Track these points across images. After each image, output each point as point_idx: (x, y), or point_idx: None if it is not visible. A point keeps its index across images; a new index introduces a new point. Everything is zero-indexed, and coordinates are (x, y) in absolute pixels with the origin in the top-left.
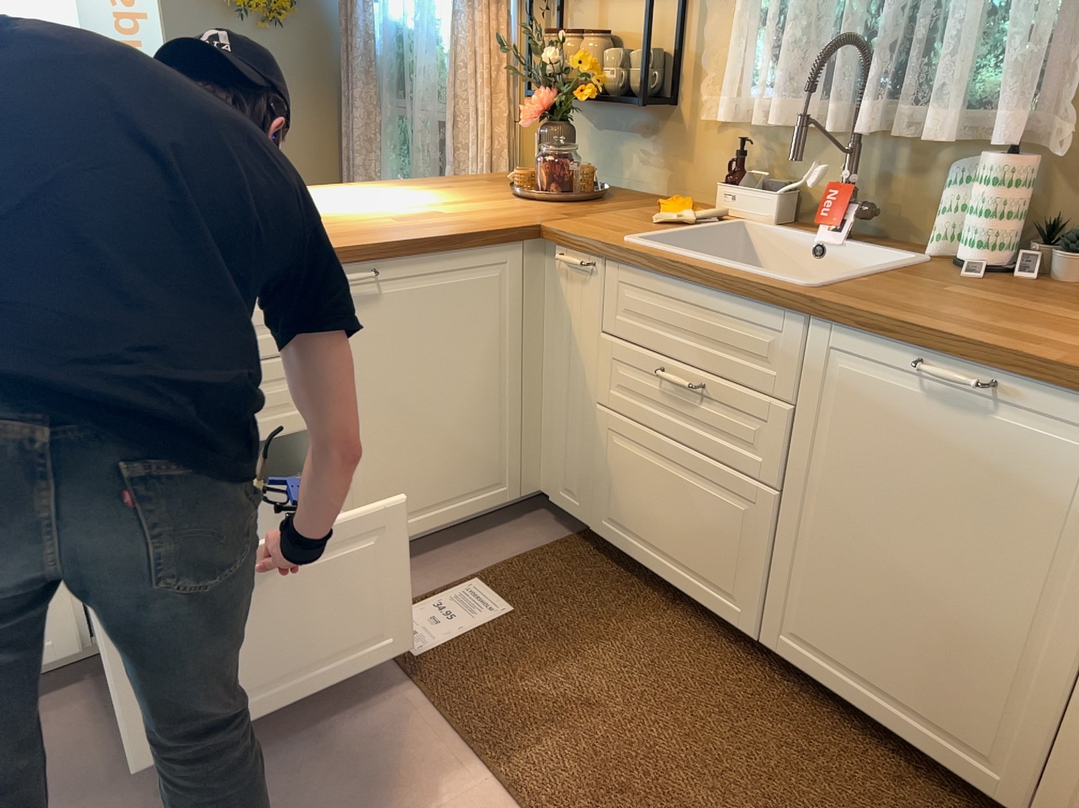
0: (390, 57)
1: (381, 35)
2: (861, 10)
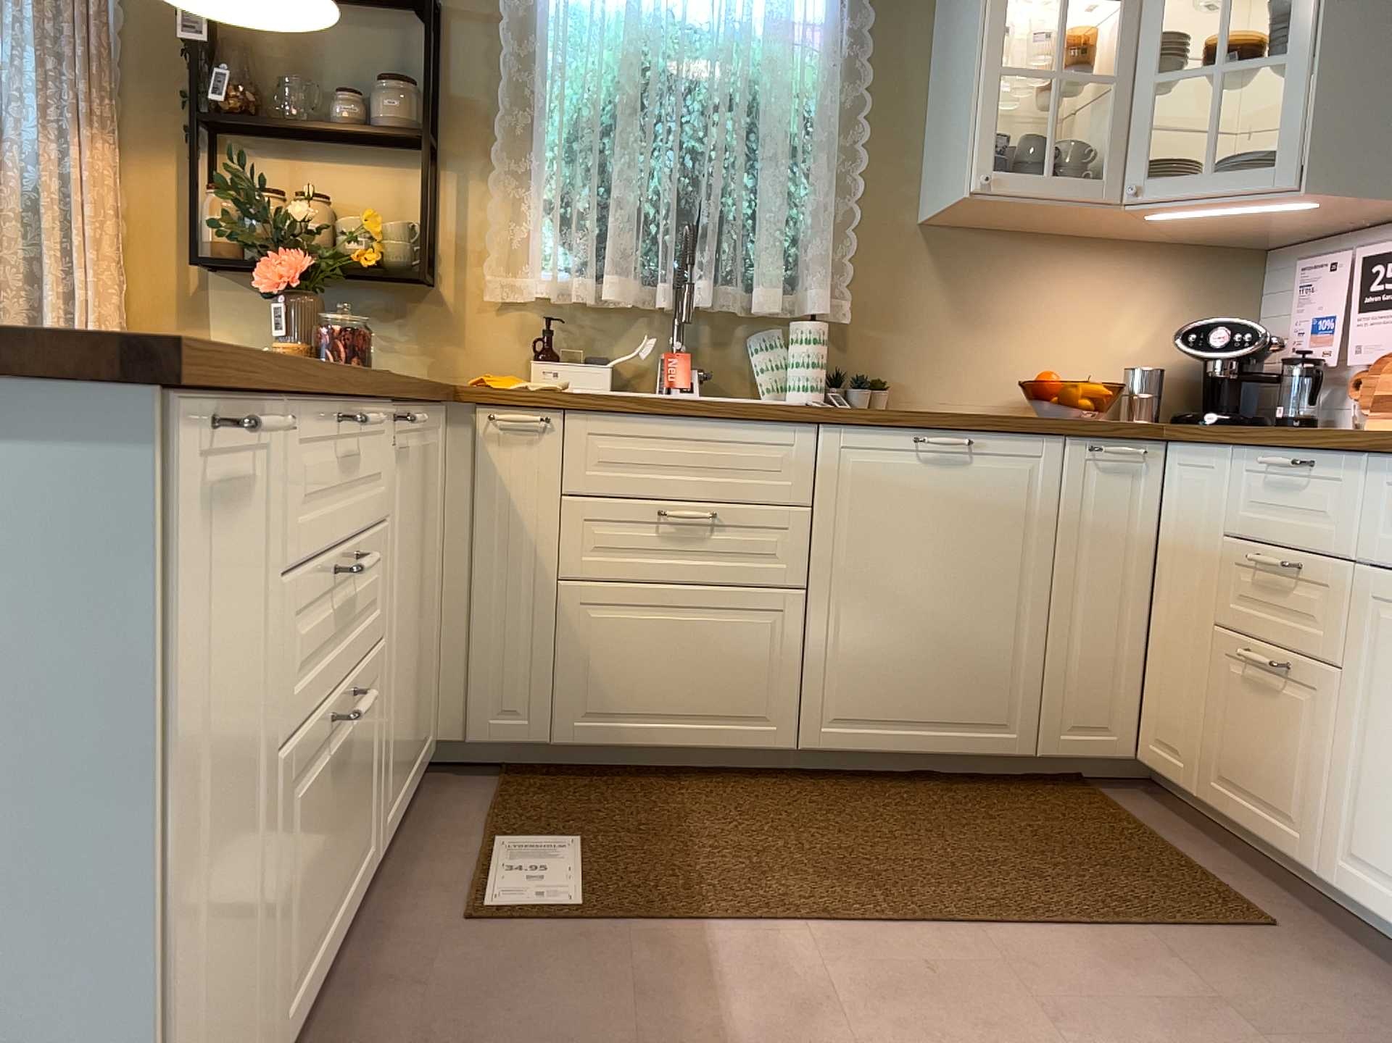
0: None
1: None
2: (670, 205)
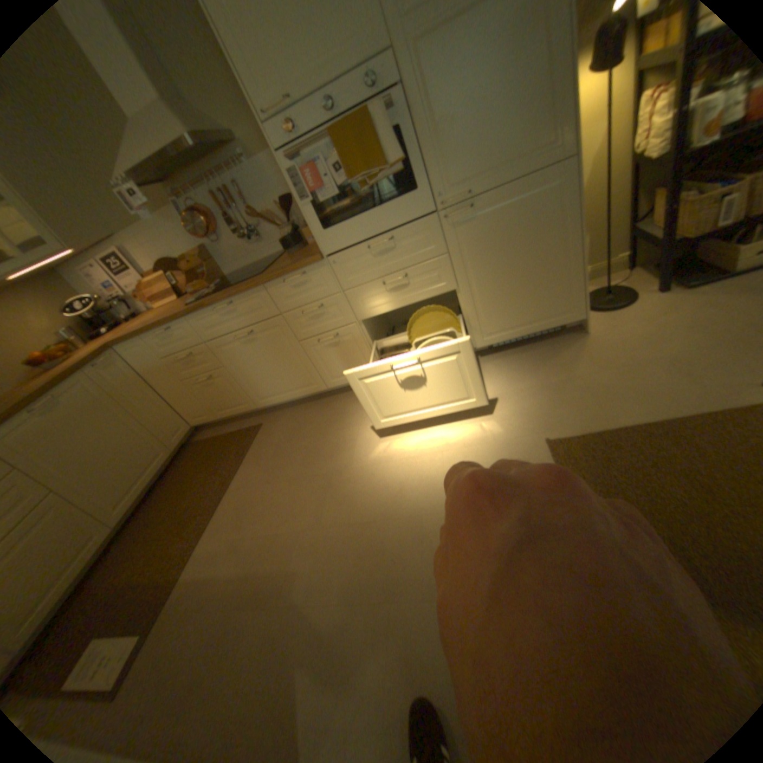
0: None
1: None
2: None
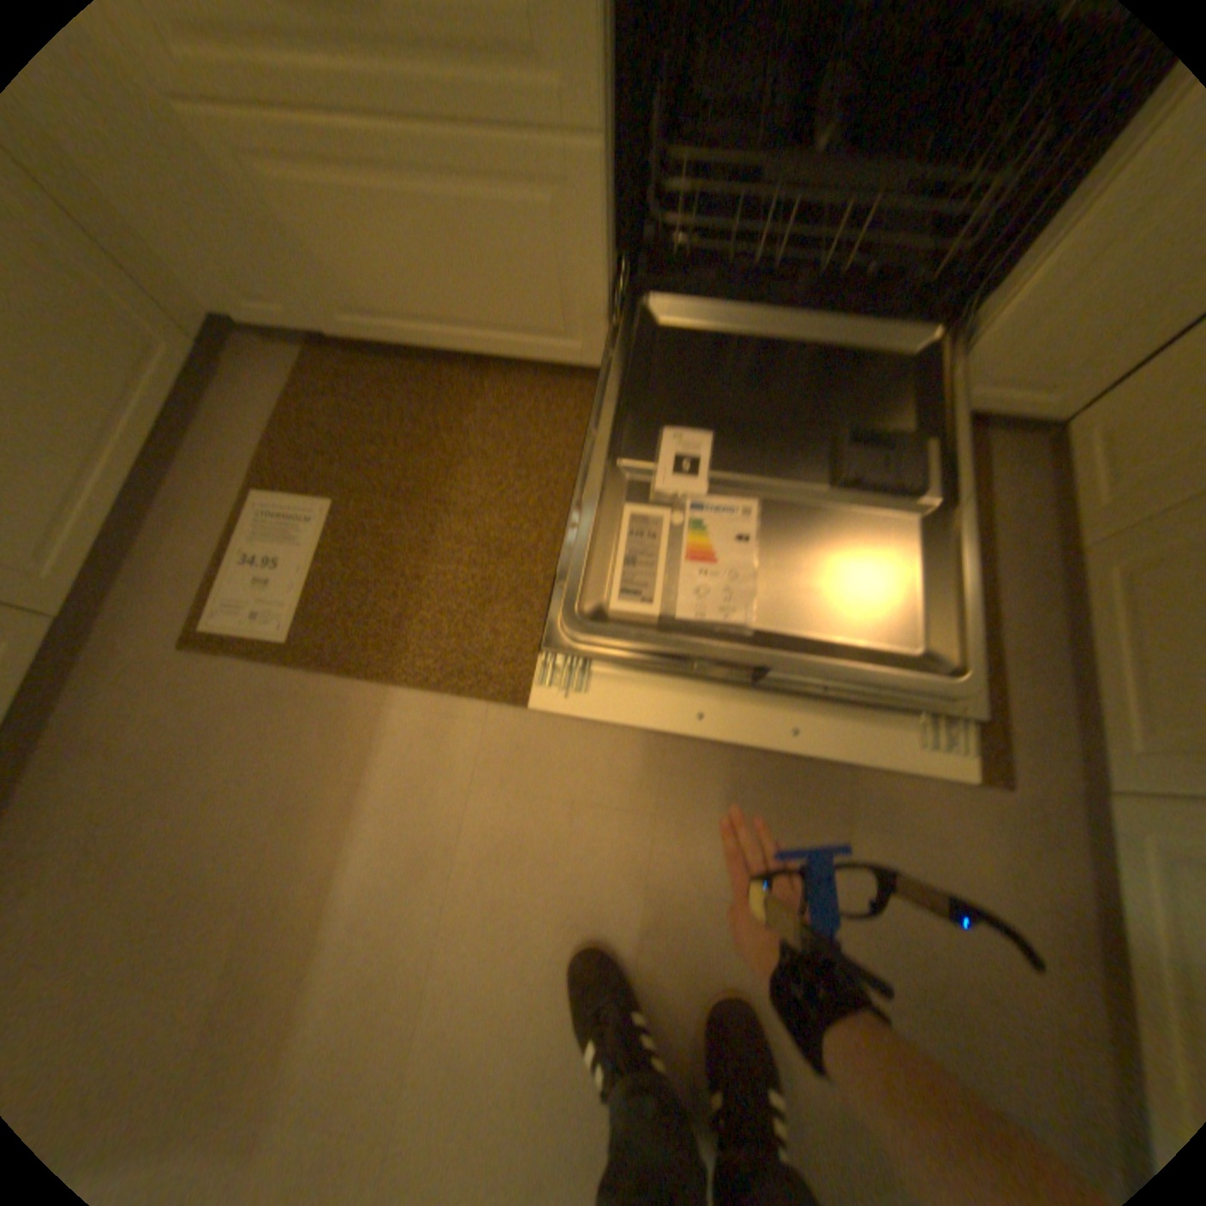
0: None
1: None
2: None
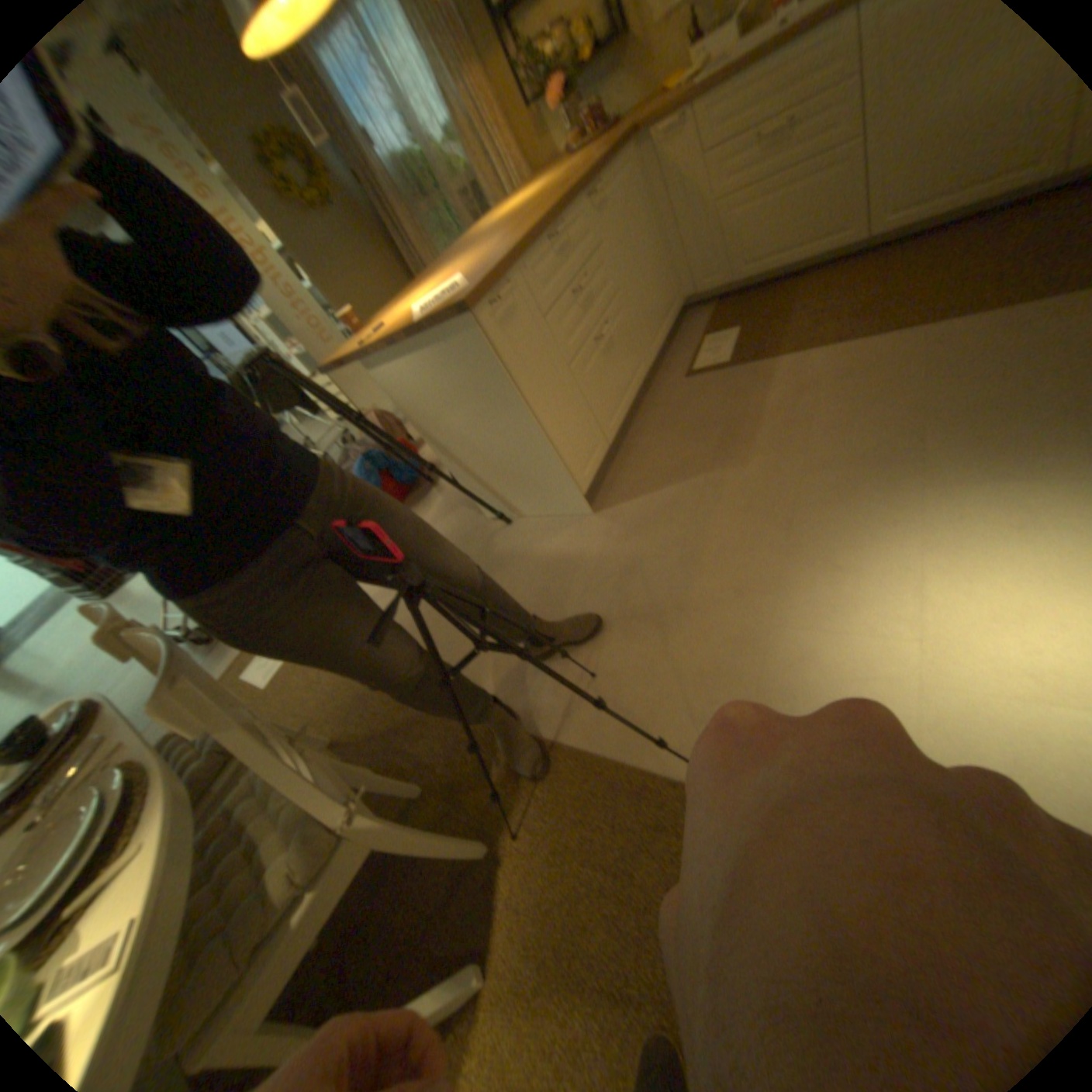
0: (400, 171)
1: (382, 164)
2: None
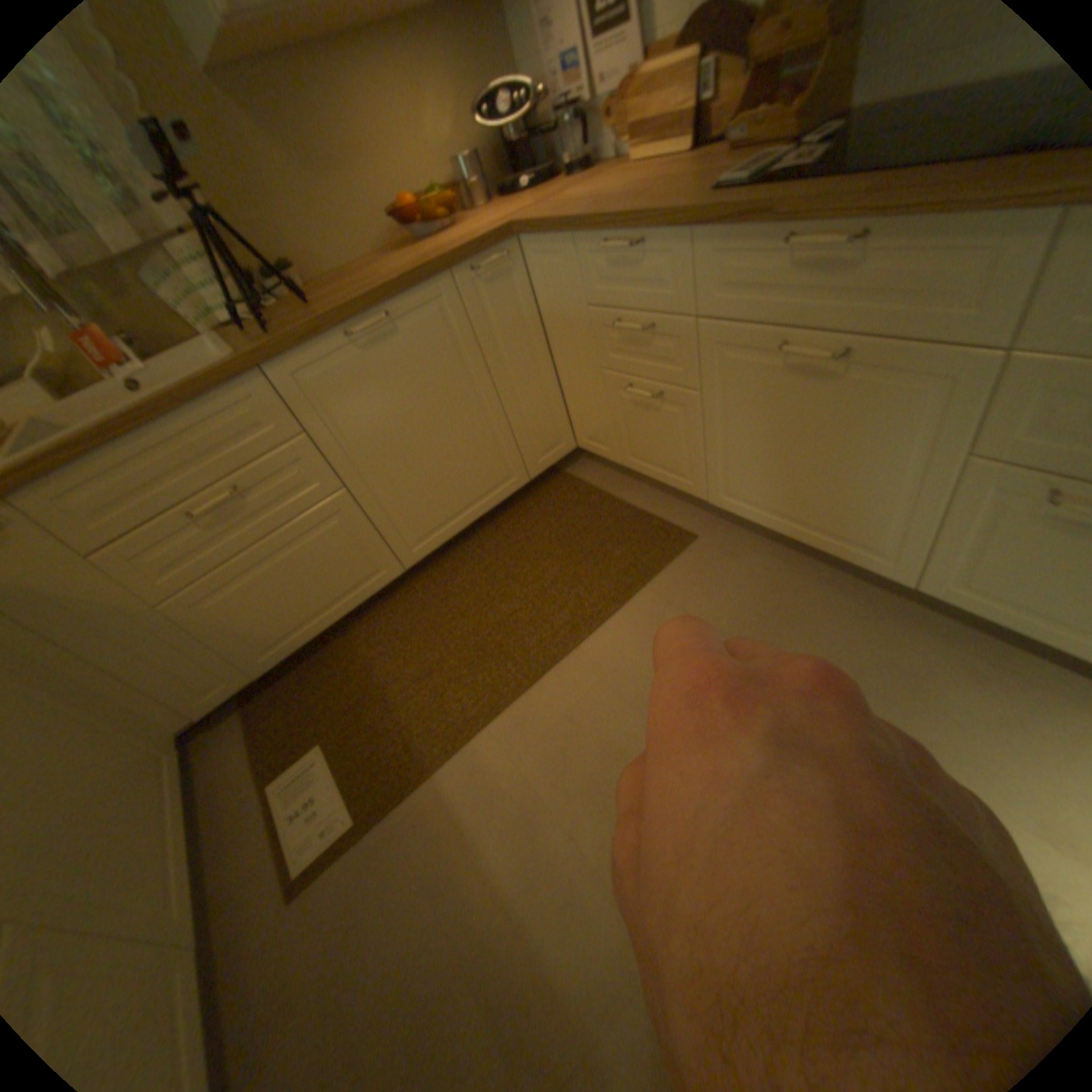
0: None
1: None
2: None
